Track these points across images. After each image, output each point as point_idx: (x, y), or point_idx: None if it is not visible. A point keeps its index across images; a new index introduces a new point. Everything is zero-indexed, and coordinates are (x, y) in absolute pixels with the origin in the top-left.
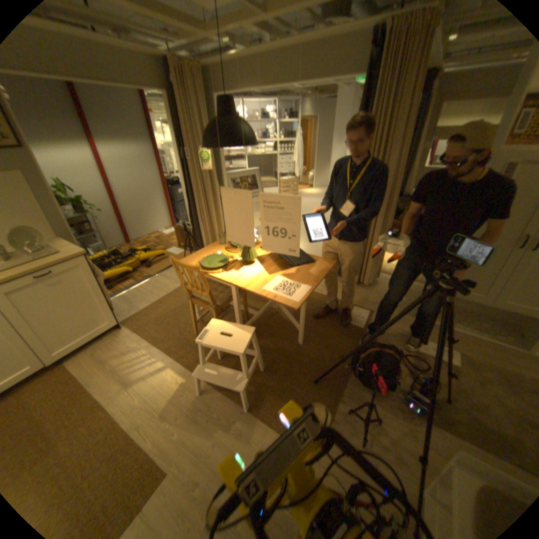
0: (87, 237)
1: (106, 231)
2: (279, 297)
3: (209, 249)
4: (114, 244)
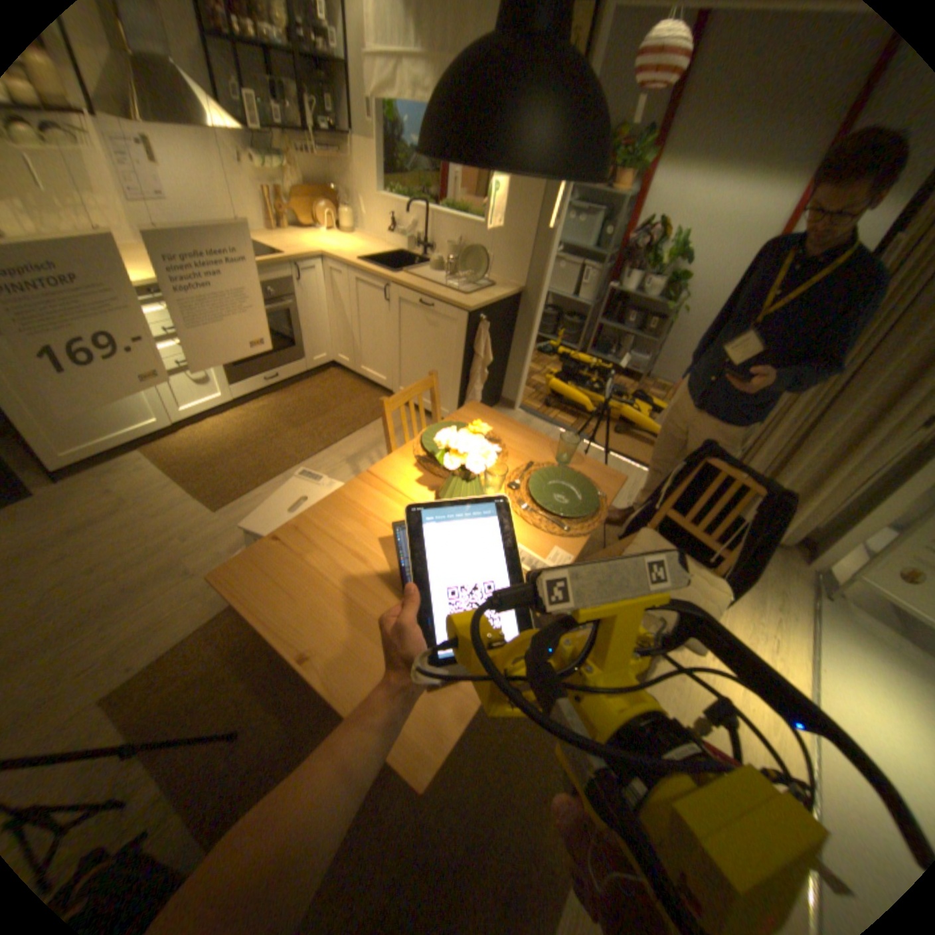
0: (651, 340)
1: (683, 351)
2: (270, 543)
3: (523, 435)
4: (675, 377)
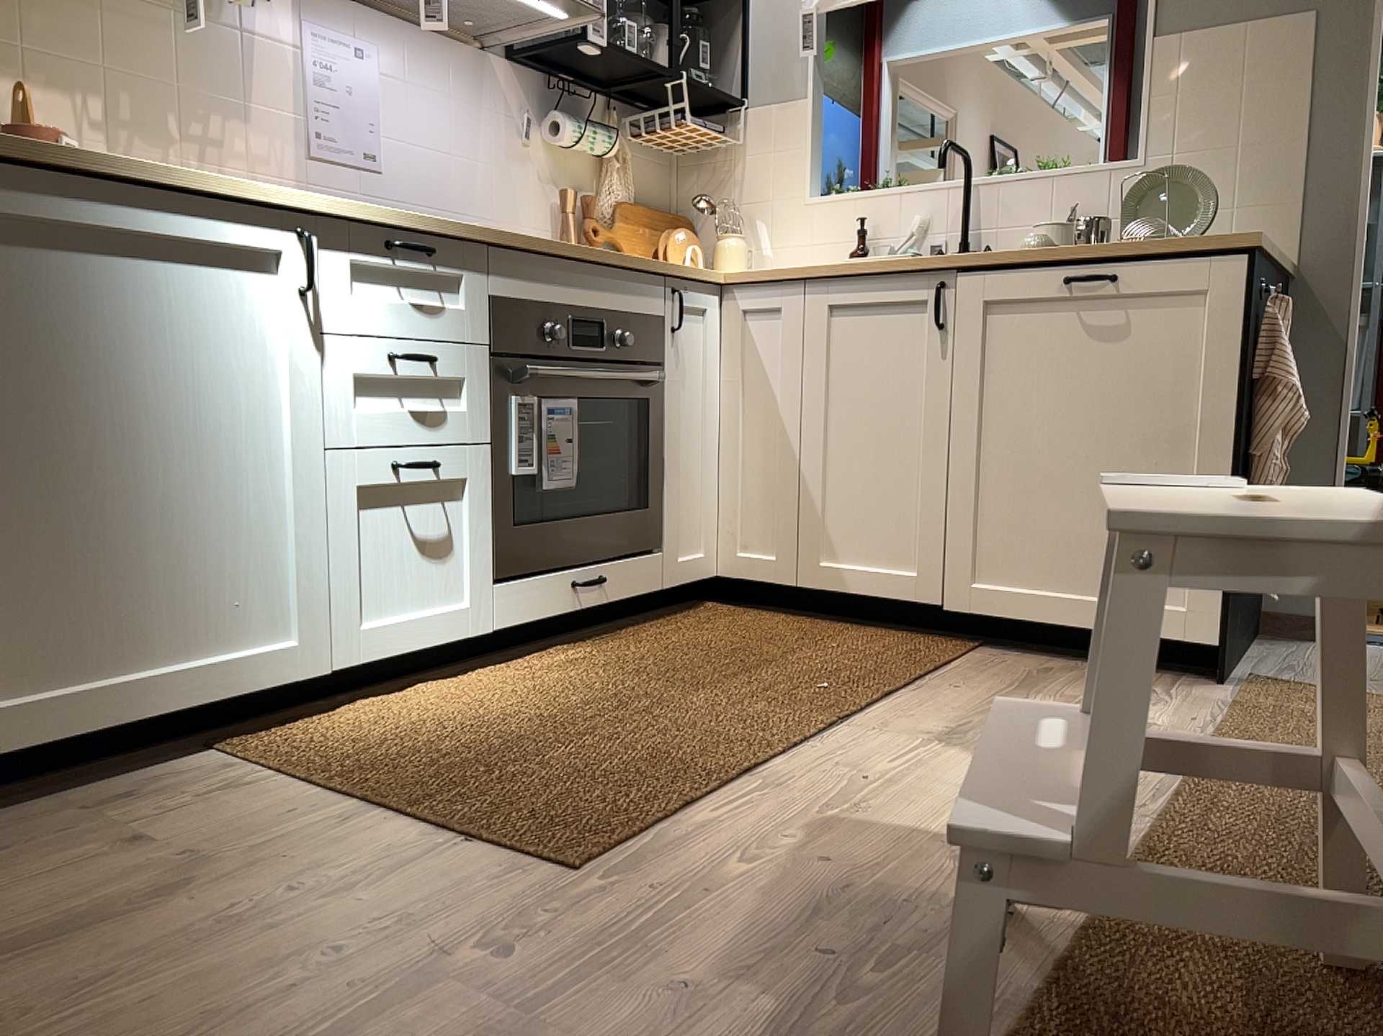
0: None
1: None
2: None
3: None
4: None
